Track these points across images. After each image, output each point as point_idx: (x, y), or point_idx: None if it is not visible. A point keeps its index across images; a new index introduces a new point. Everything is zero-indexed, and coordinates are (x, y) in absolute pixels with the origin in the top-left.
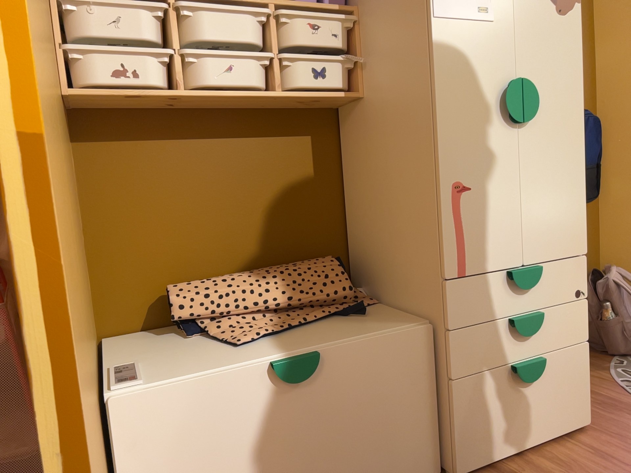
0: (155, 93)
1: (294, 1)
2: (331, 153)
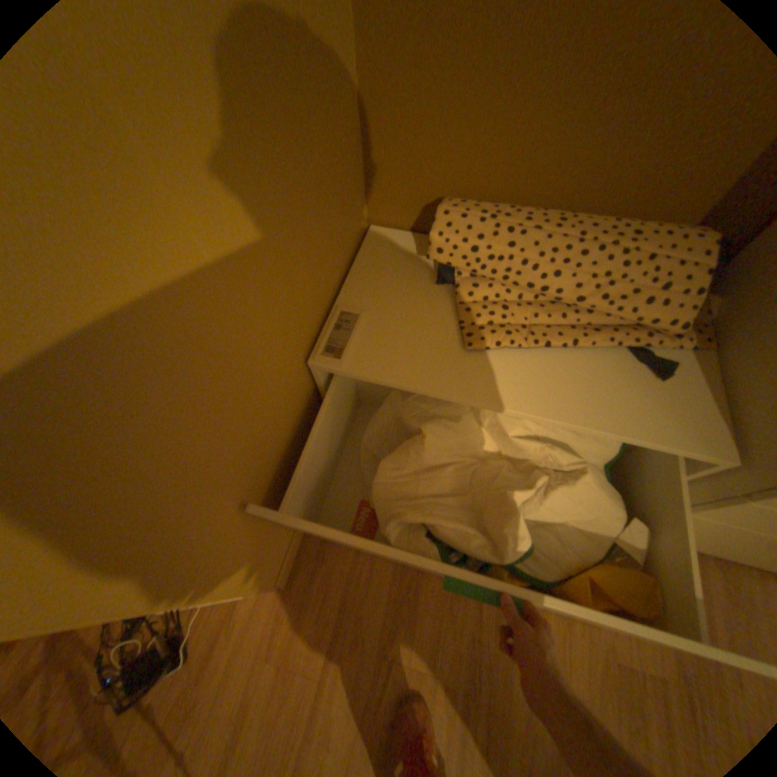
0: None
1: None
2: None
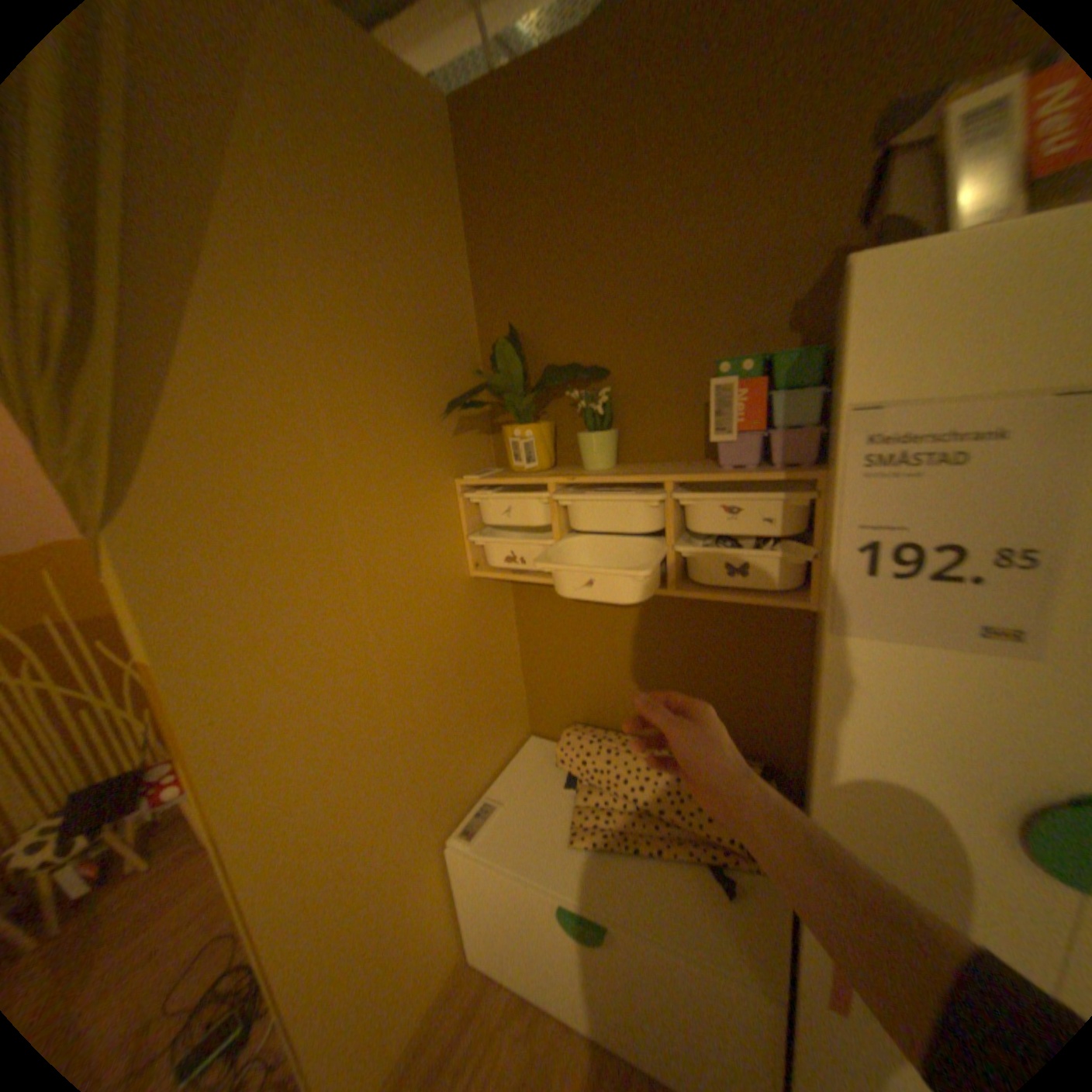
0: (536, 579)
1: (703, 474)
2: (796, 638)
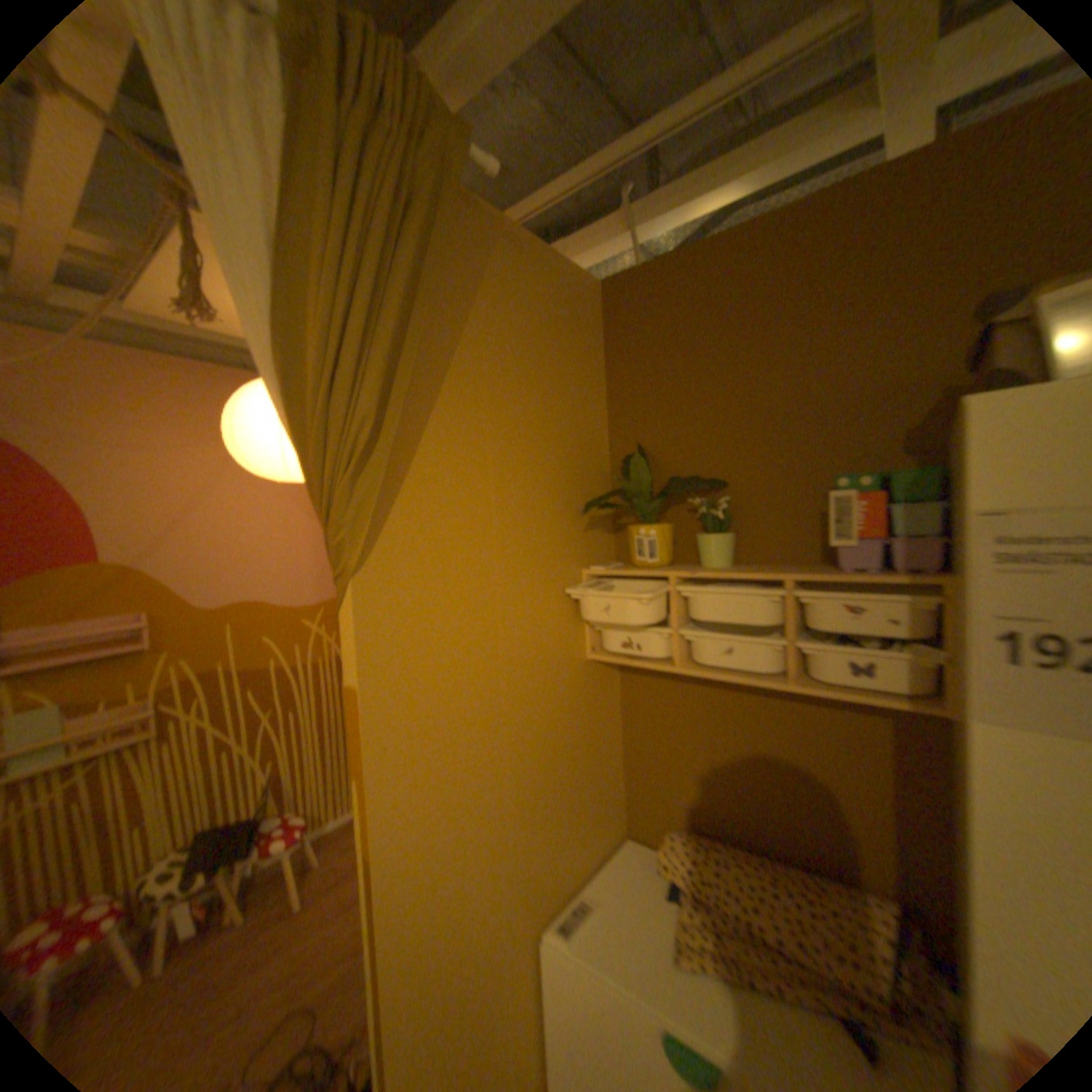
0: (651, 665)
1: (823, 574)
2: (930, 755)
